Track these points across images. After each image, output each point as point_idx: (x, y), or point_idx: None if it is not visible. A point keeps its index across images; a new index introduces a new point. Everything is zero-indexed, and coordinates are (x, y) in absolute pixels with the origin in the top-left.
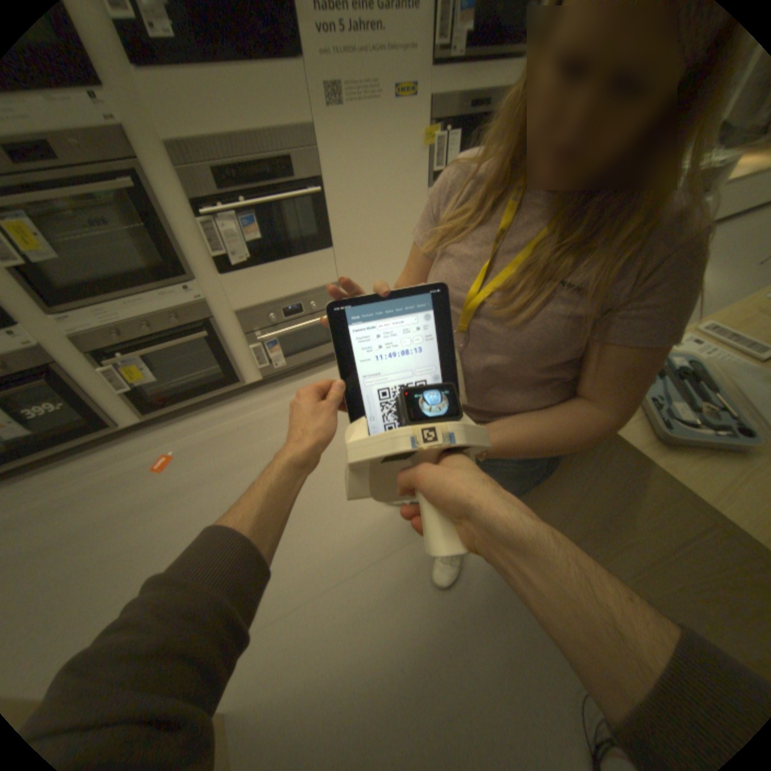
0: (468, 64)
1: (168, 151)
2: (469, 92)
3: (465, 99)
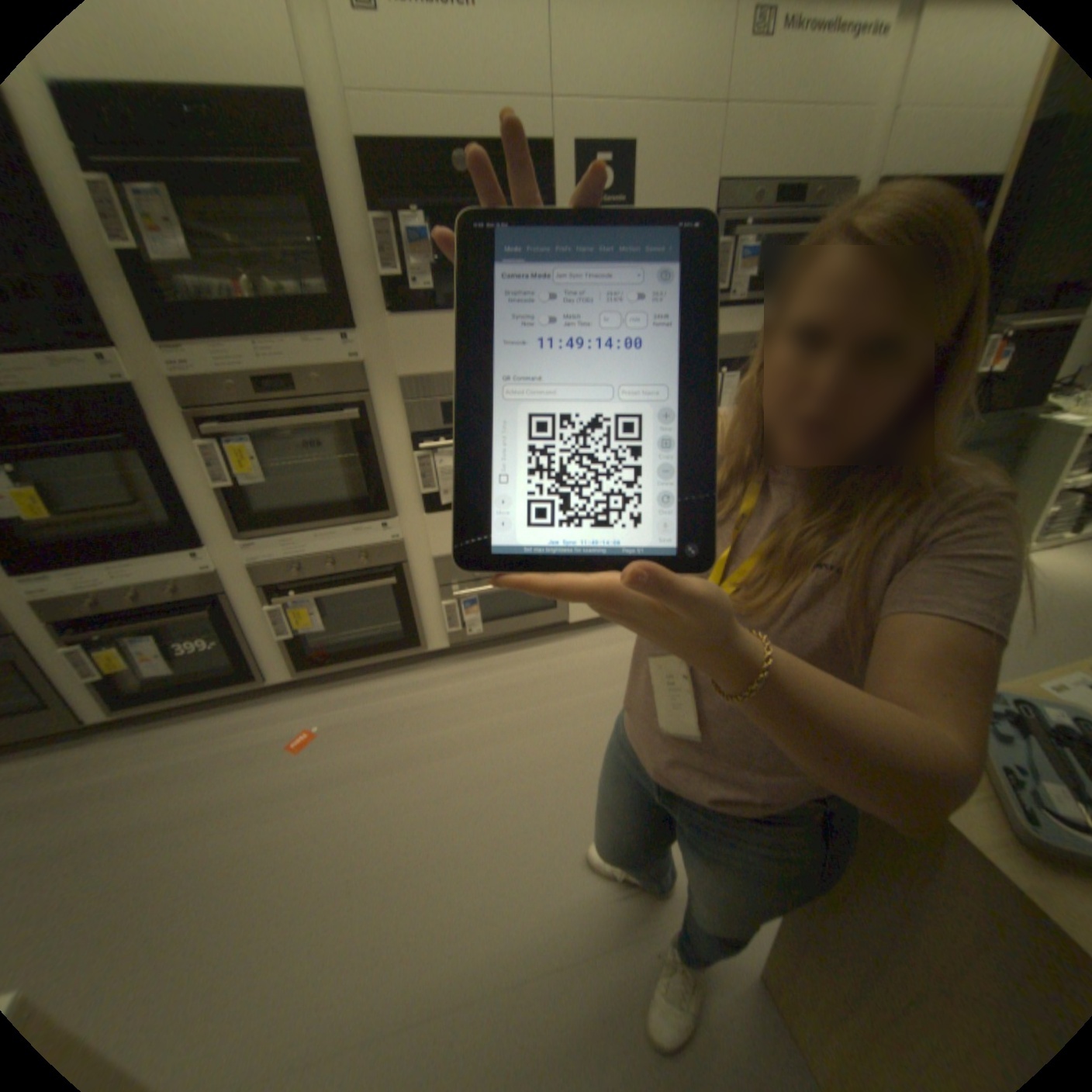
0: (751, 307)
1: (401, 386)
2: (751, 334)
3: (745, 341)
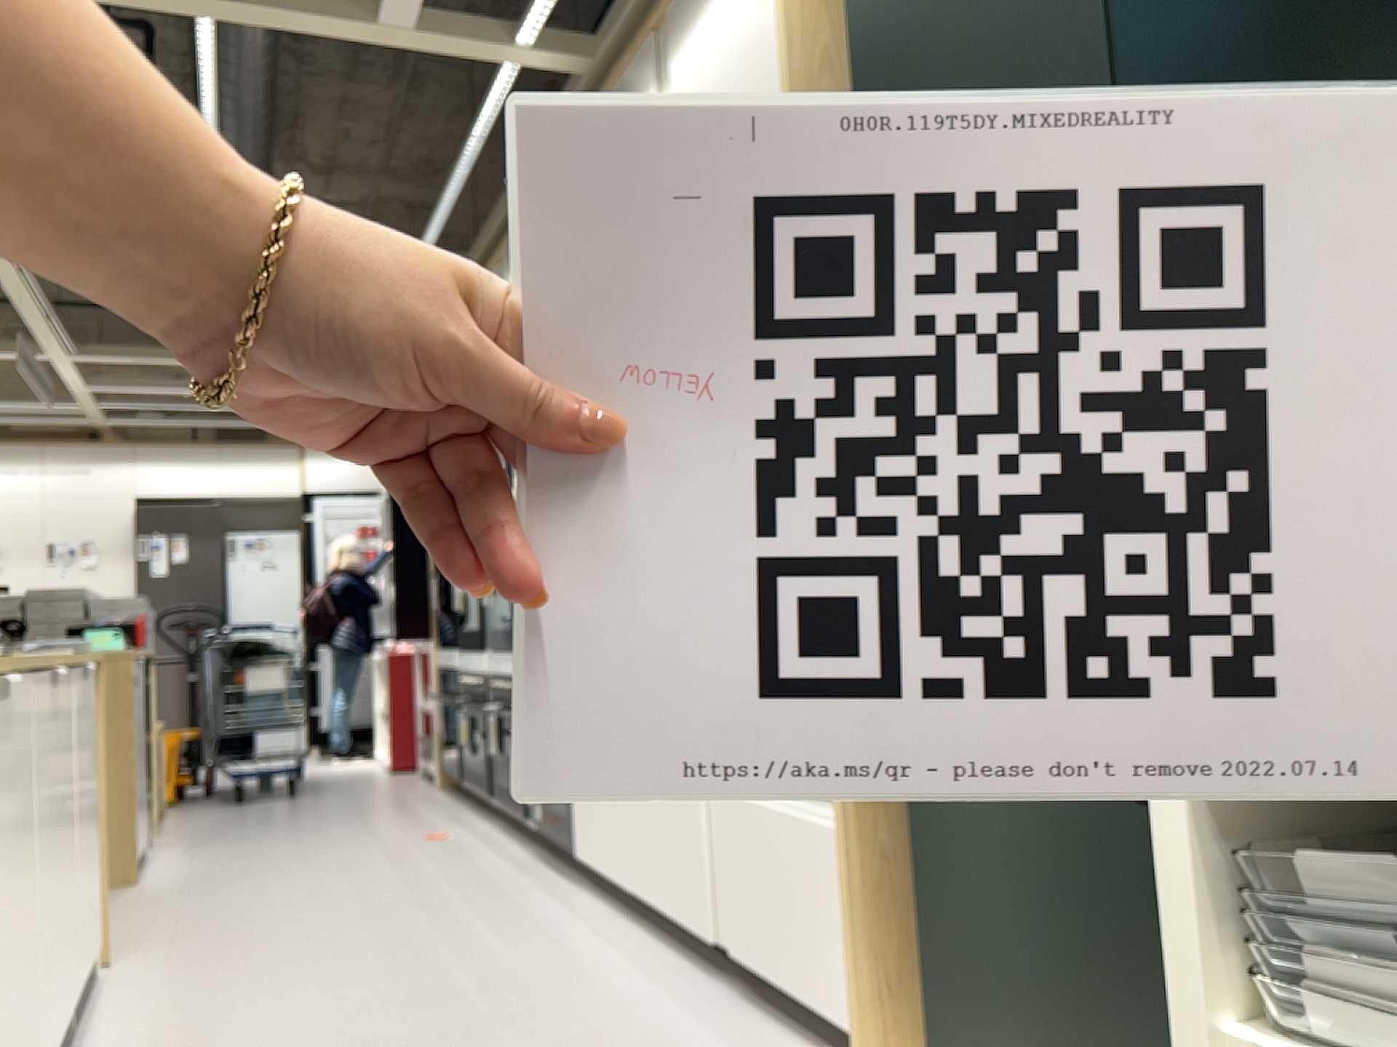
0: None
1: None
2: None
3: None
